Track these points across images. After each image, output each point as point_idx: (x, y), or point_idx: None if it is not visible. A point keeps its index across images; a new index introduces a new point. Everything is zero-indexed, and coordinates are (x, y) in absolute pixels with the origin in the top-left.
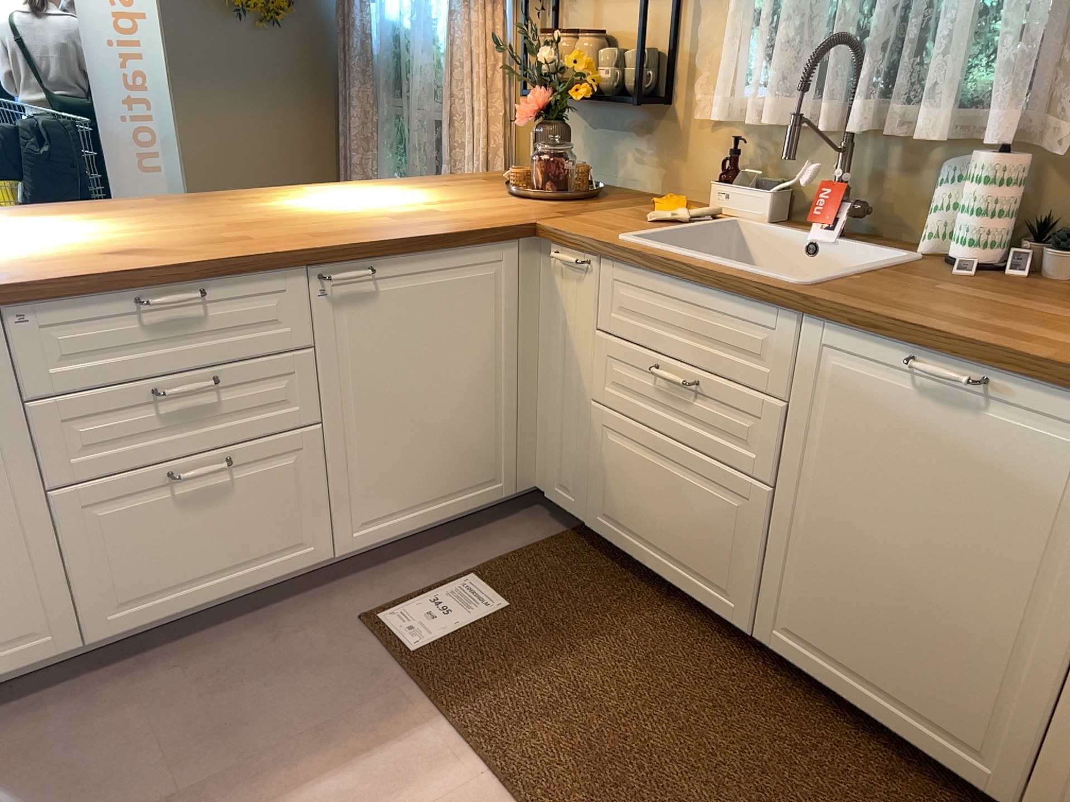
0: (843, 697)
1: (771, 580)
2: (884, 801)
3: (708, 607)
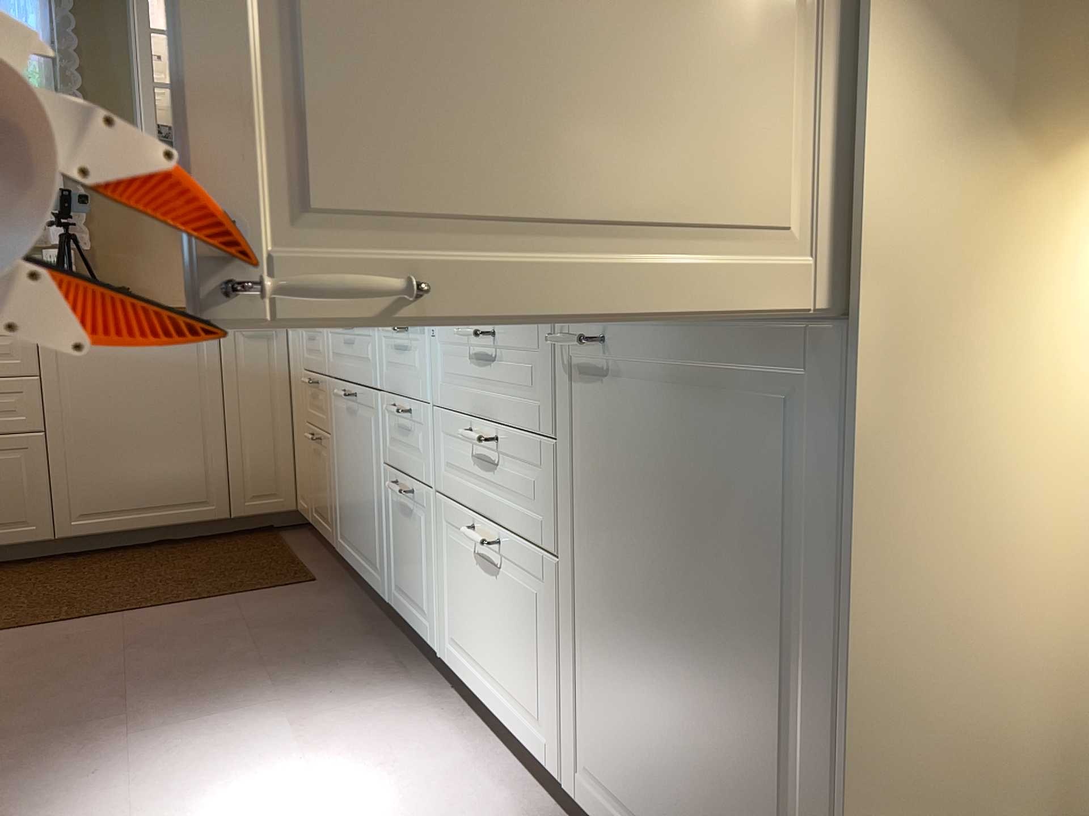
0: (130, 530)
1: (60, 491)
2: (180, 552)
3: (11, 545)
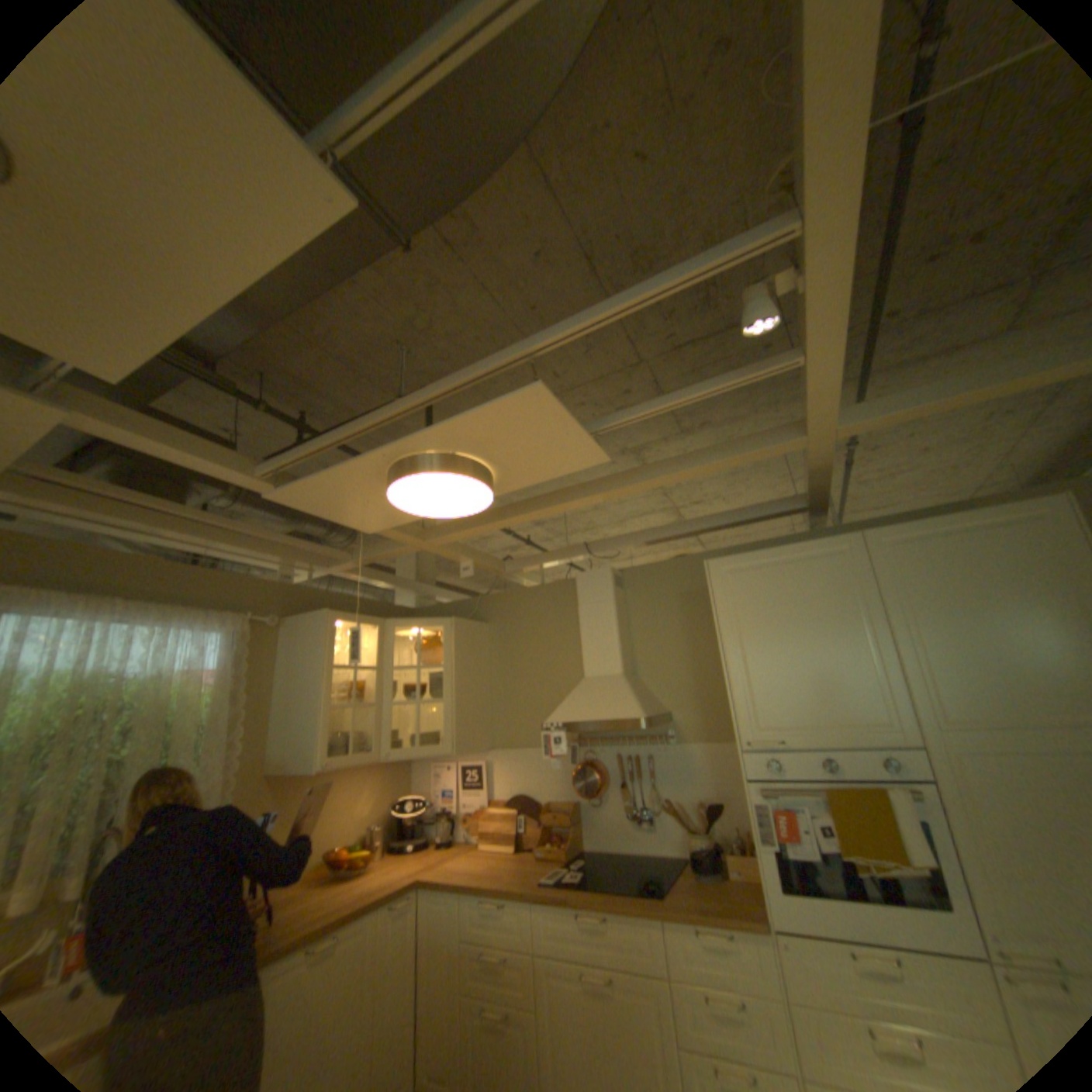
0: None
1: None
2: None
3: None
